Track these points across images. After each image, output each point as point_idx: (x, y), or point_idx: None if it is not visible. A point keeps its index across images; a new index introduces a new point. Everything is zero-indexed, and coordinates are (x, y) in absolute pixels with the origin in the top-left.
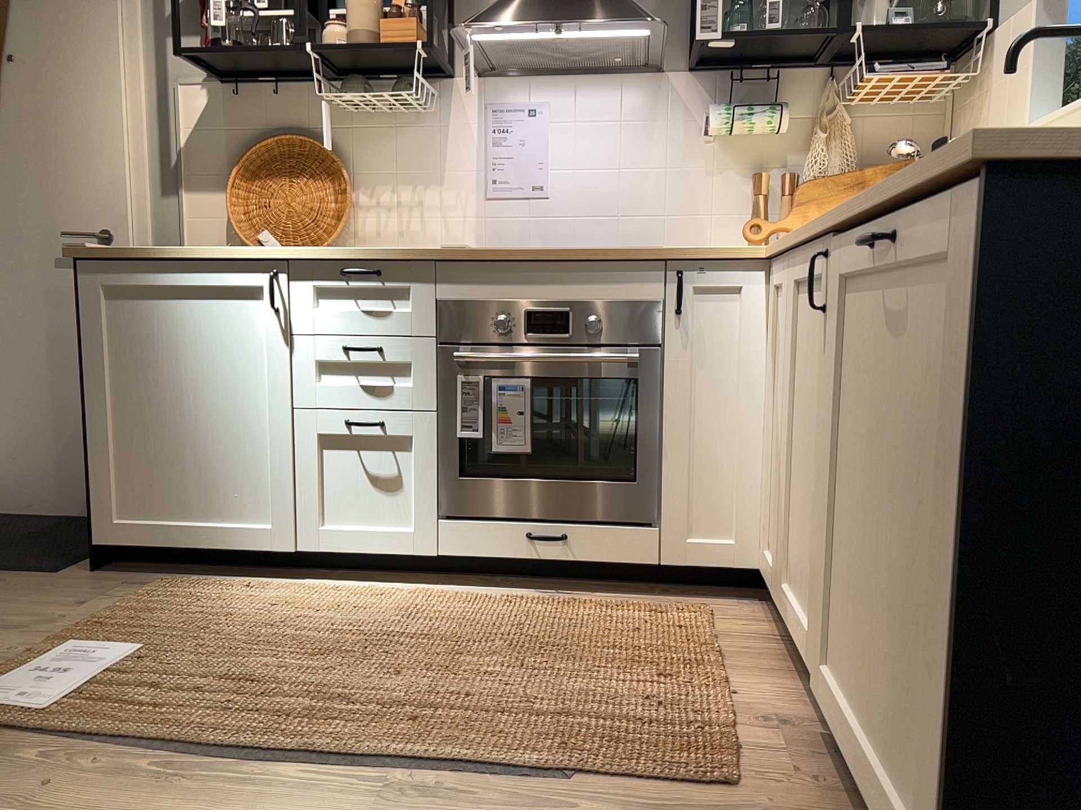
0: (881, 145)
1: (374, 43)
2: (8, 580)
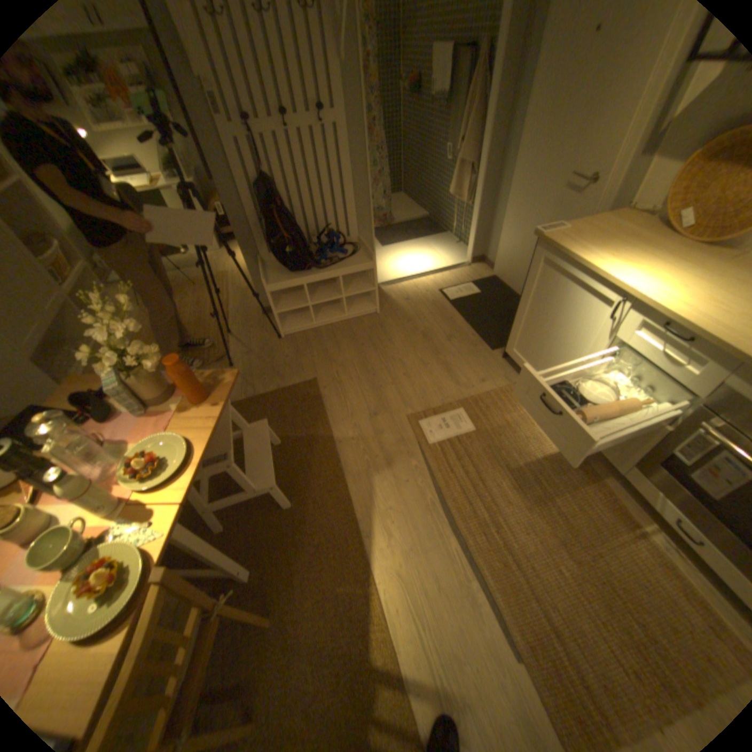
0: None
1: None
2: (479, 344)
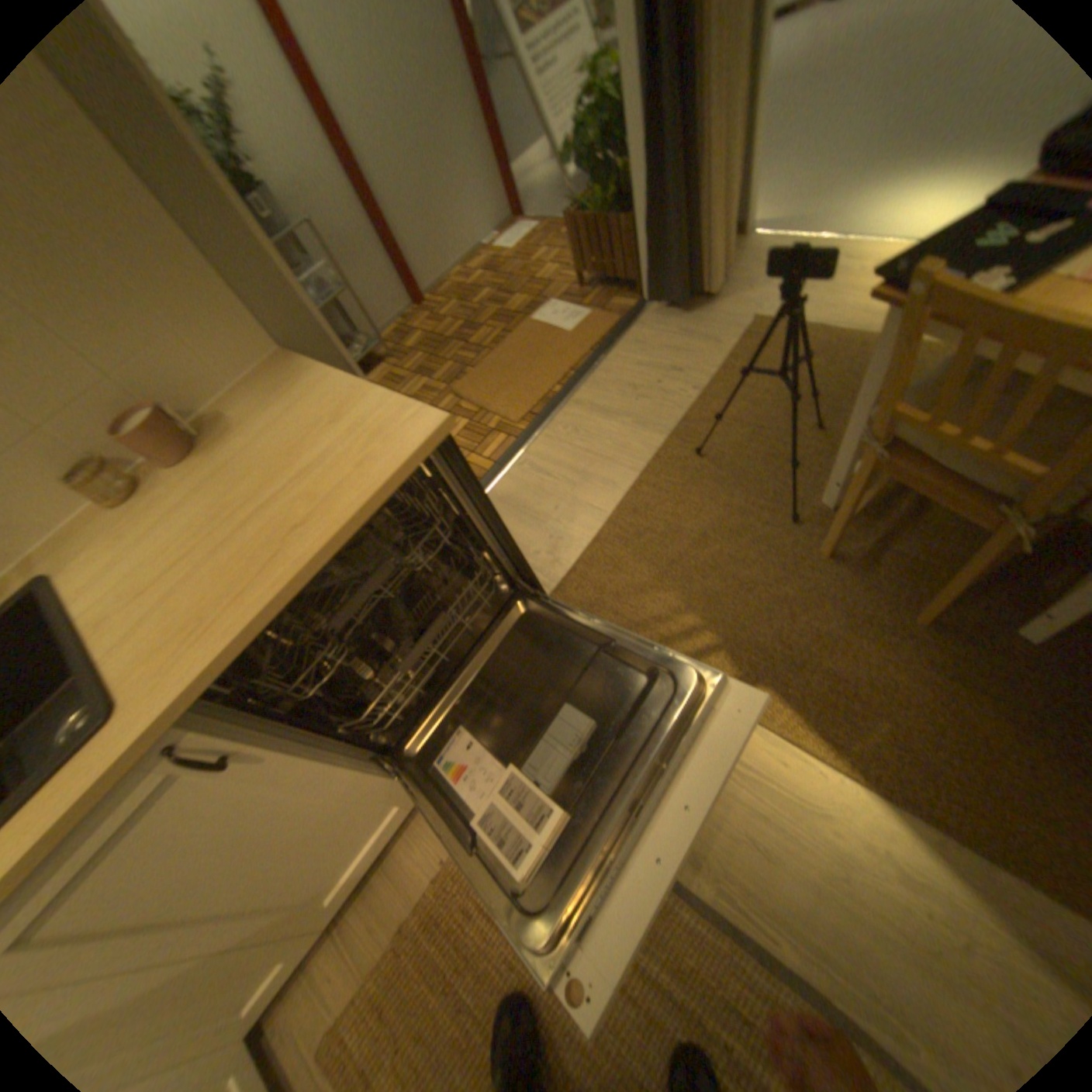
0: None
1: None
2: None
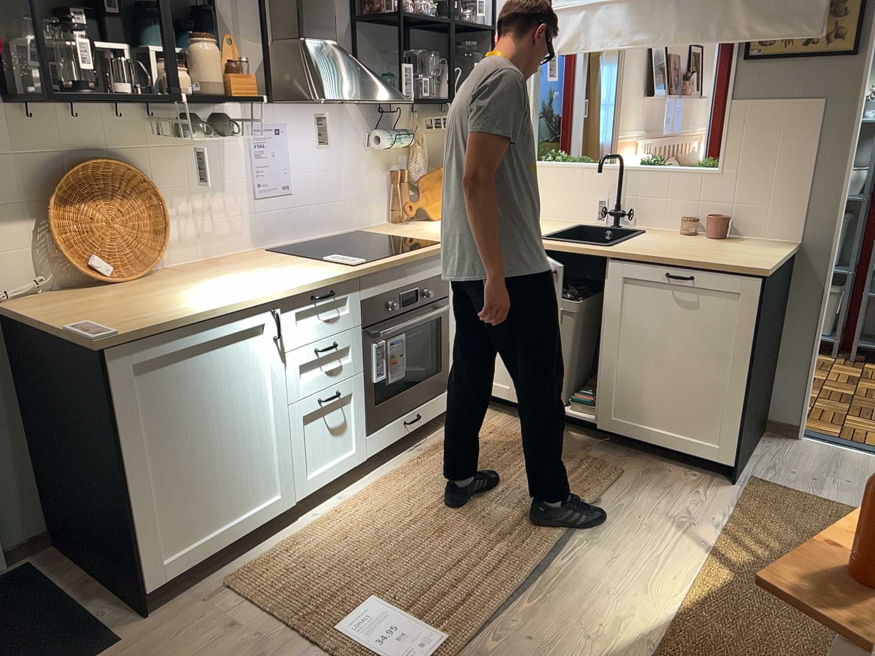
0: (432, 148)
1: (226, 93)
2: None
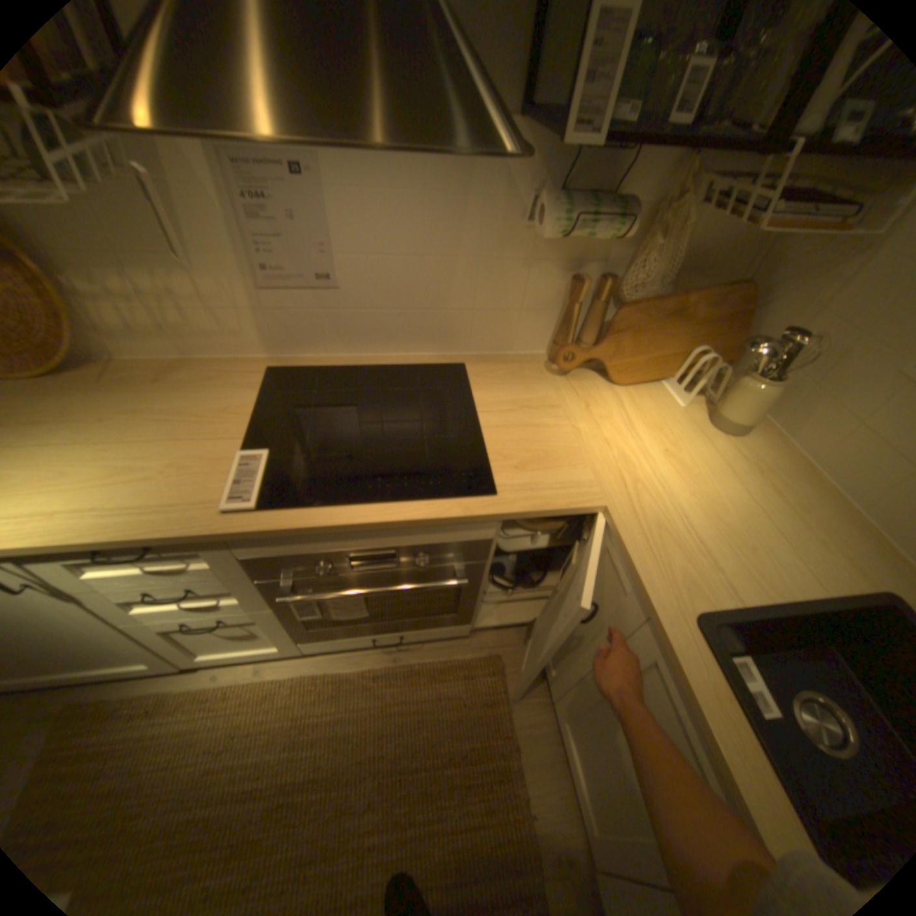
0: (711, 240)
1: None
2: None
